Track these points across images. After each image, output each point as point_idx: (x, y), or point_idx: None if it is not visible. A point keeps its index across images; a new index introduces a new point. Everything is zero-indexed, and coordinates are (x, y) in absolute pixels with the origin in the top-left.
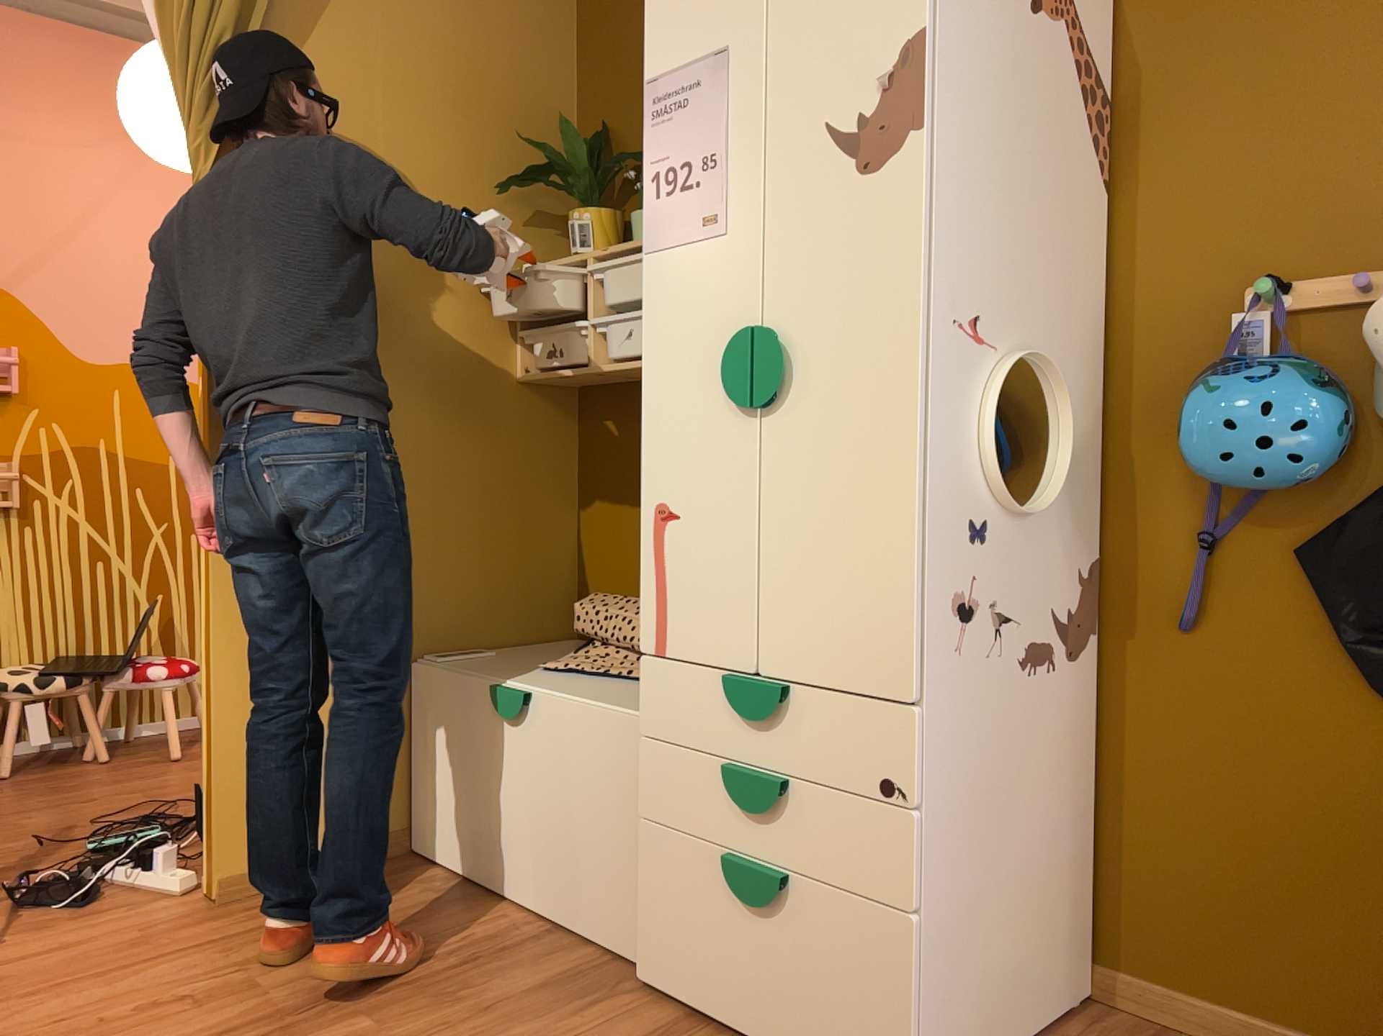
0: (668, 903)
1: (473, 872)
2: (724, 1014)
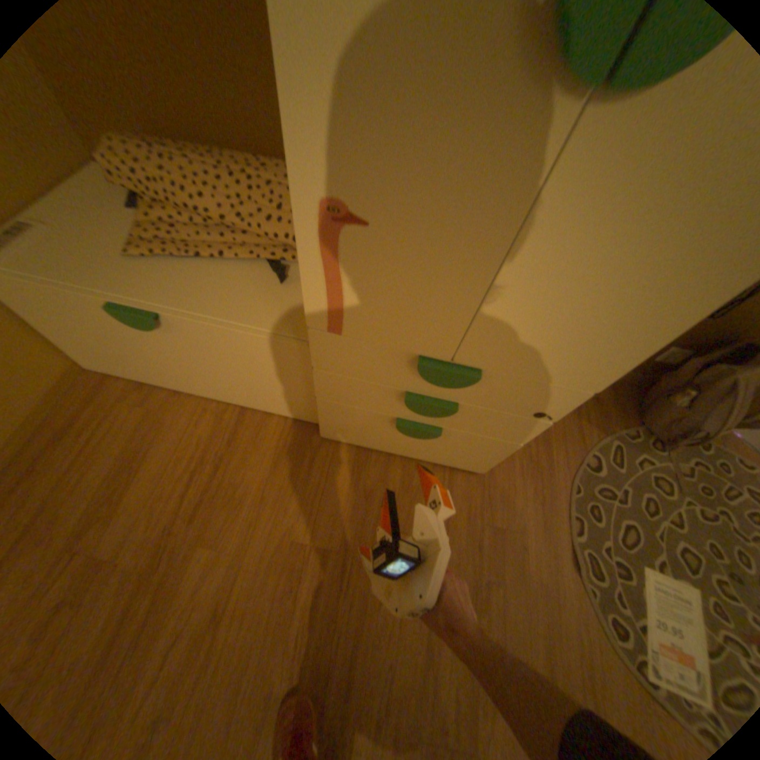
0: (343, 423)
1: (154, 383)
2: (382, 449)
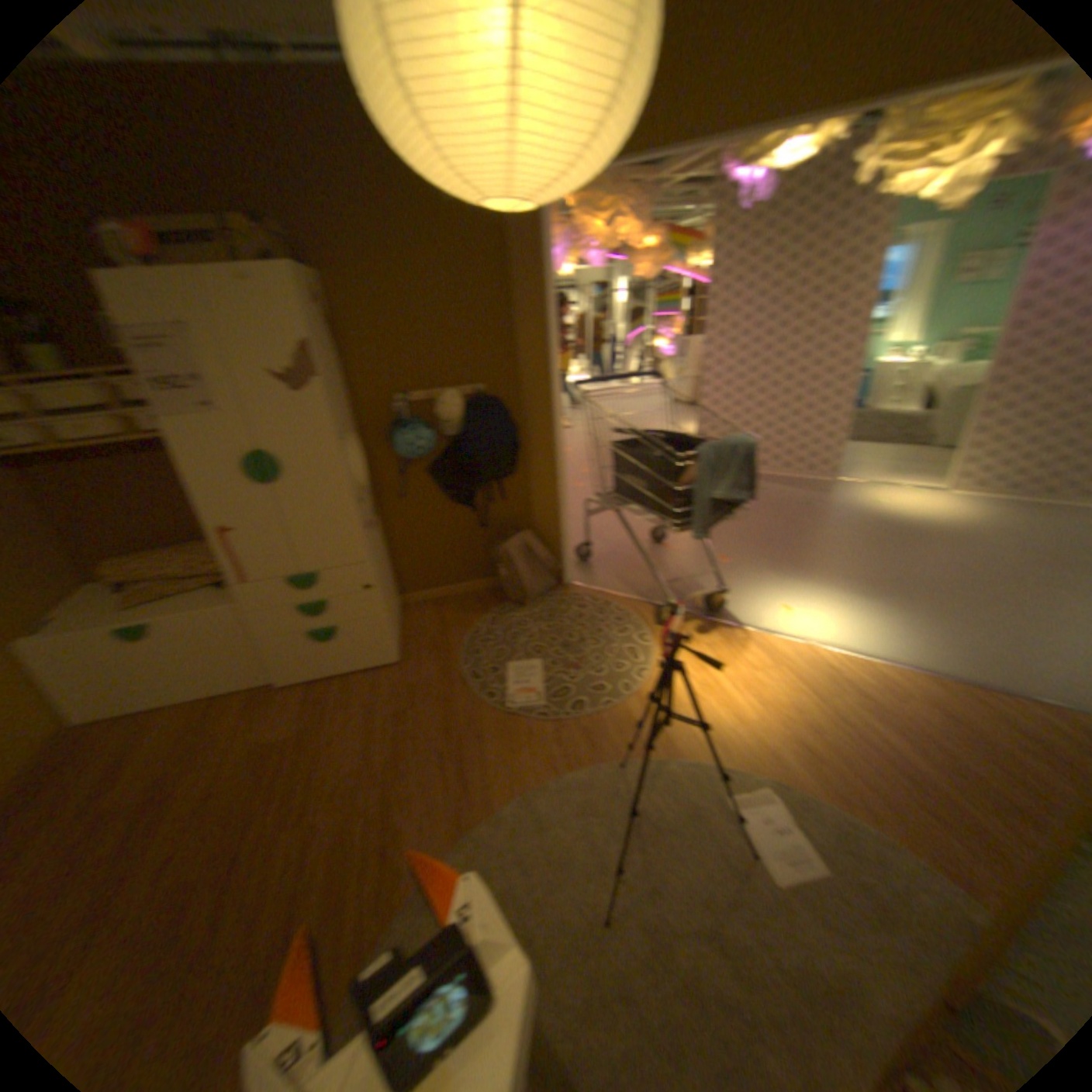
0: (277, 662)
1: (129, 712)
2: (317, 677)
